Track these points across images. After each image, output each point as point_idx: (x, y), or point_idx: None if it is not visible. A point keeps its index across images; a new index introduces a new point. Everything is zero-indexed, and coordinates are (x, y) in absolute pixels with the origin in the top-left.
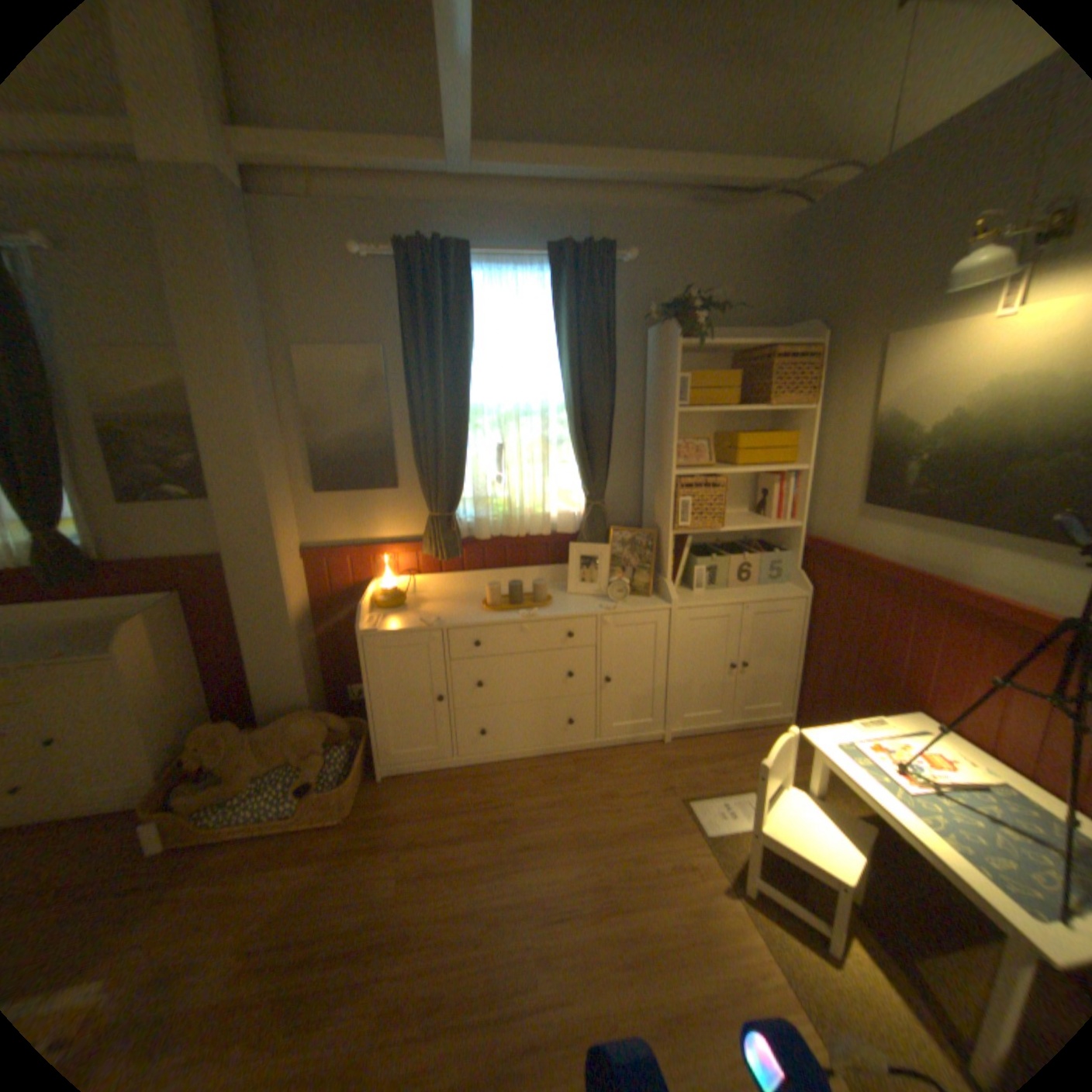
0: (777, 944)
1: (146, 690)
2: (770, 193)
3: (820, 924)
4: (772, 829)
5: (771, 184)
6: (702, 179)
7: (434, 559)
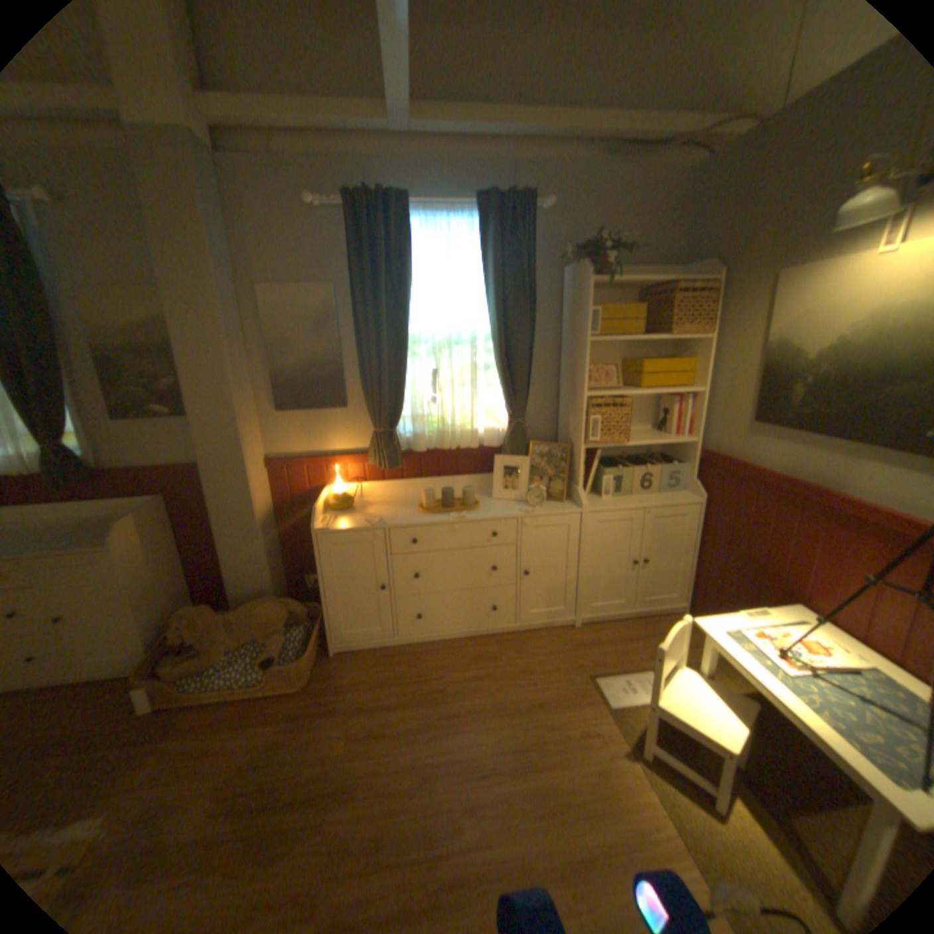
0: (670, 801)
1: (136, 578)
2: (675, 144)
3: (708, 785)
4: (667, 703)
5: (675, 136)
6: (614, 132)
7: (378, 468)
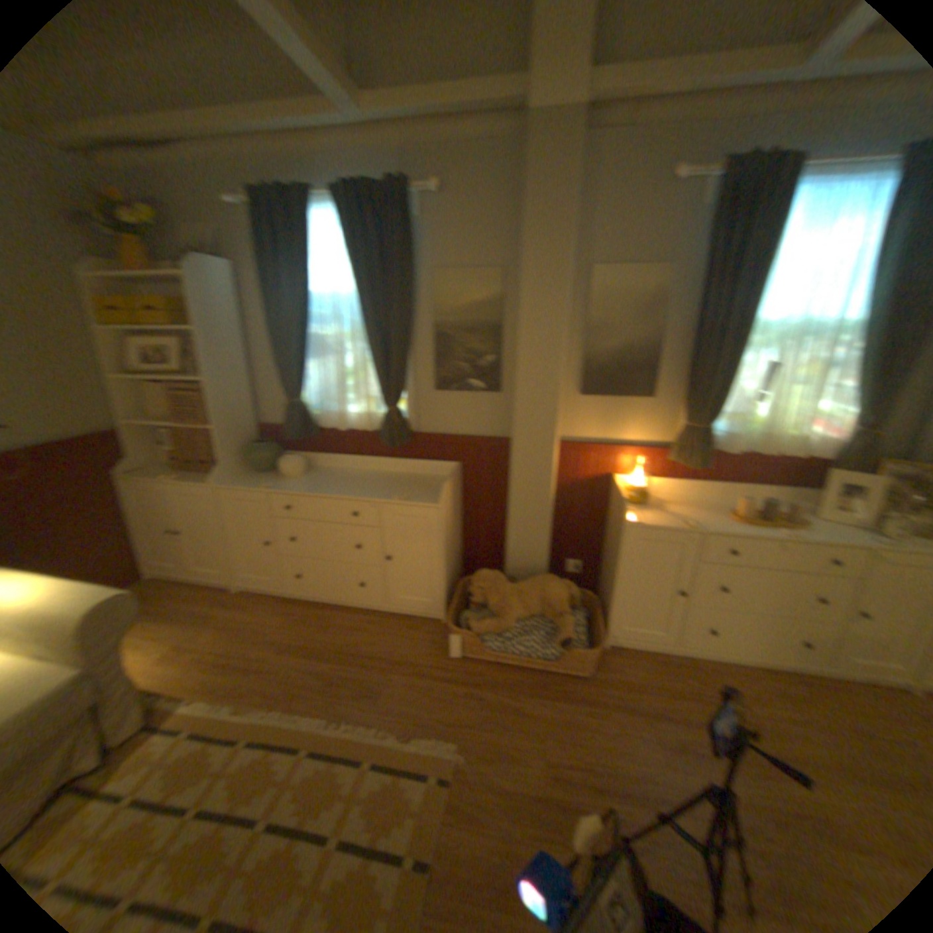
0: None
1: (446, 534)
2: None
3: None
4: None
5: None
6: None
7: (681, 466)
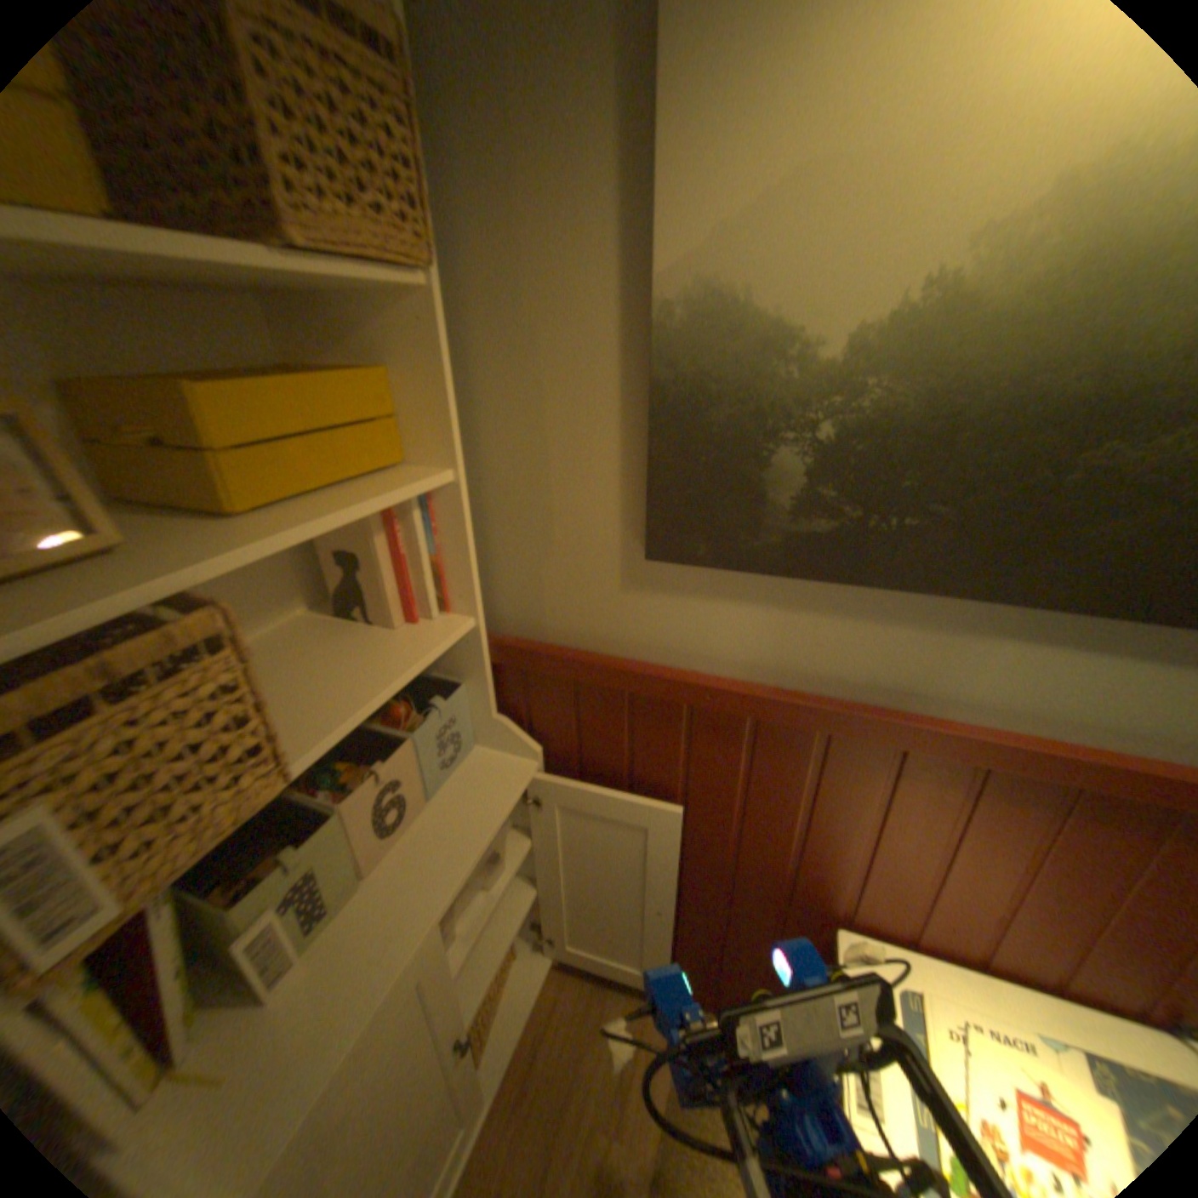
0: None
1: None
2: None
3: None
4: None
5: None
6: None
7: None
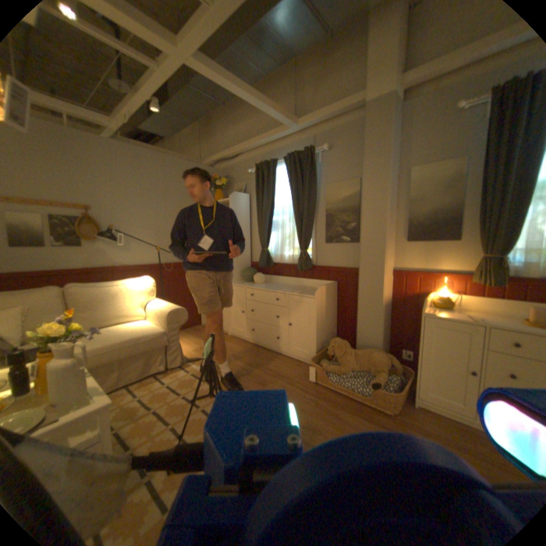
0: None
1: (321, 316)
2: None
3: None
4: None
5: None
6: None
7: (483, 284)
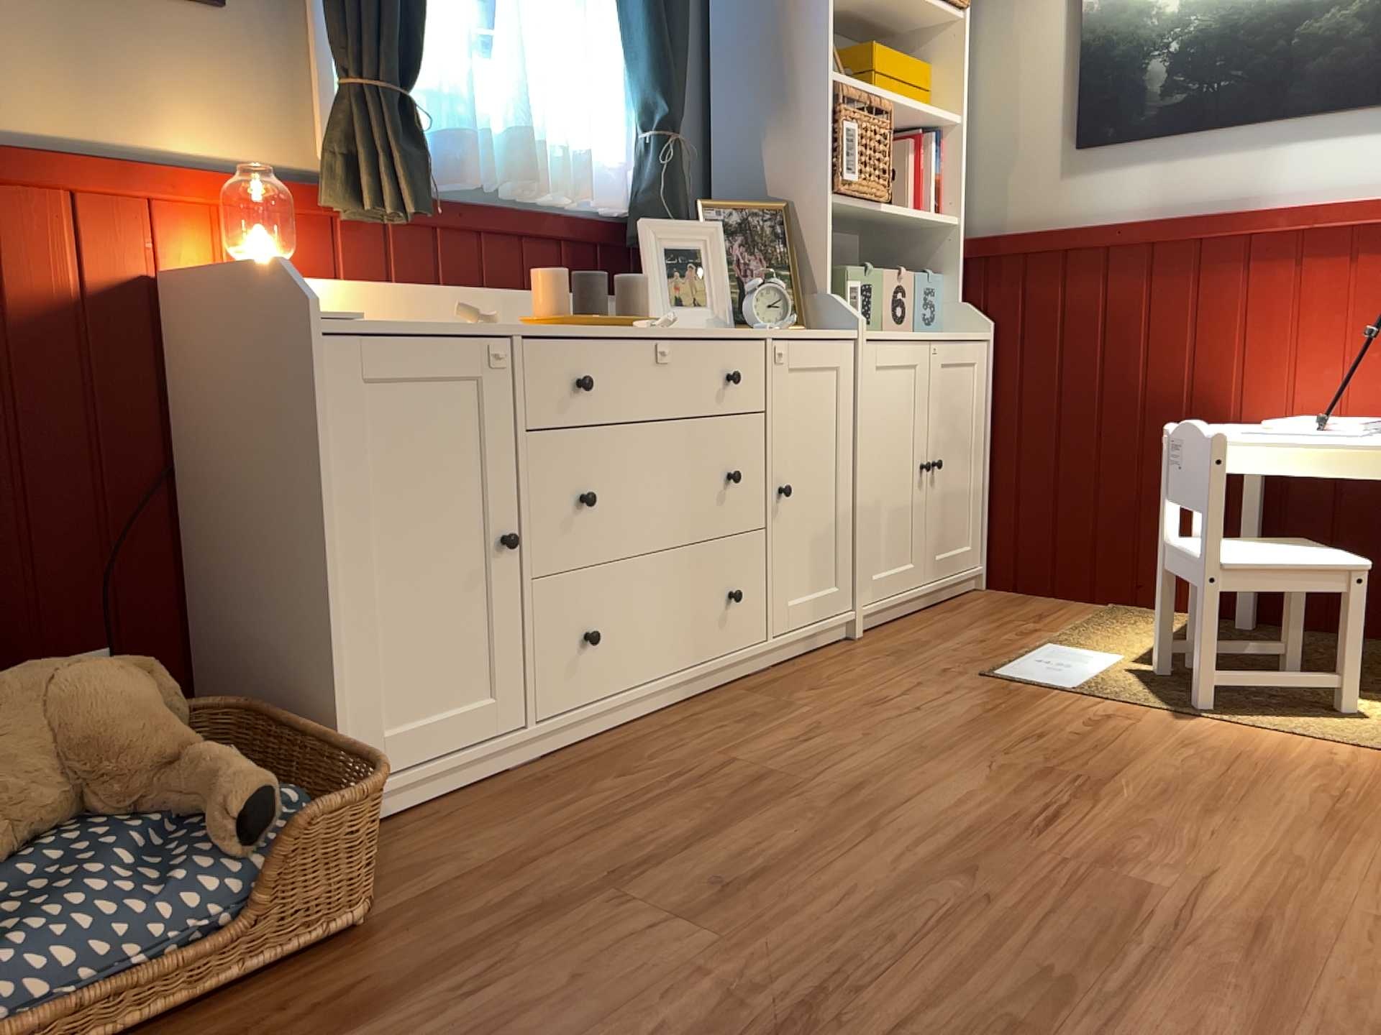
0: (1289, 725)
1: None
2: None
3: (1314, 673)
4: (1222, 558)
5: None
6: None
7: (372, 209)
